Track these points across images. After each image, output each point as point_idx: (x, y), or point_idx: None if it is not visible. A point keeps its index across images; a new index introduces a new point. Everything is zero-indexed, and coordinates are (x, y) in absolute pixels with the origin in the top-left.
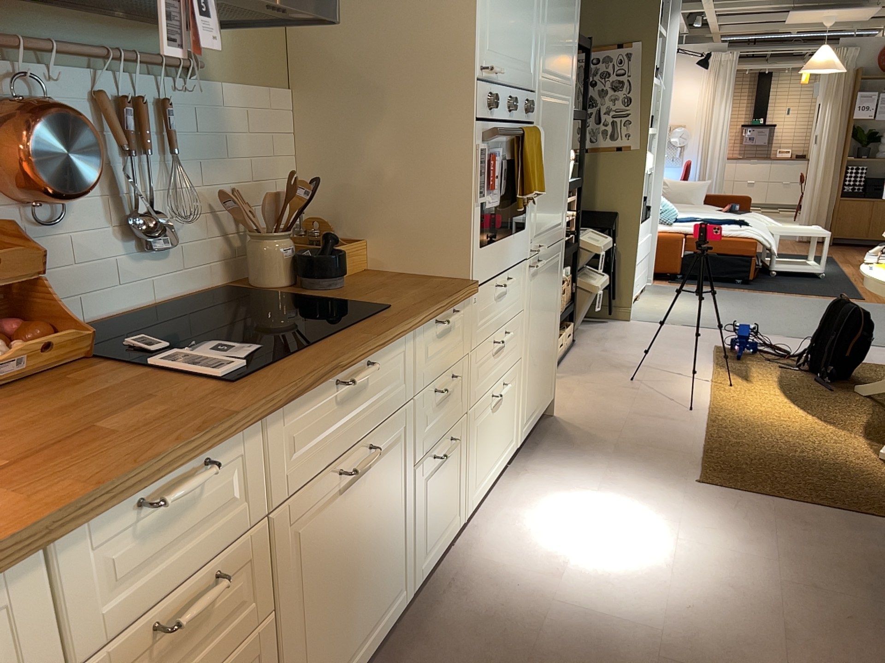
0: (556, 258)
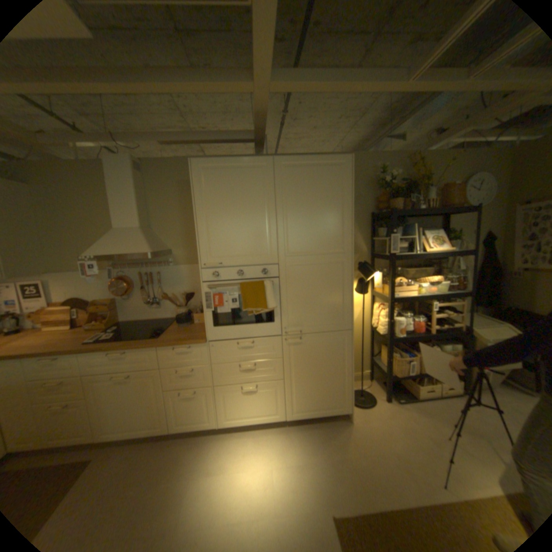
0: (335, 339)
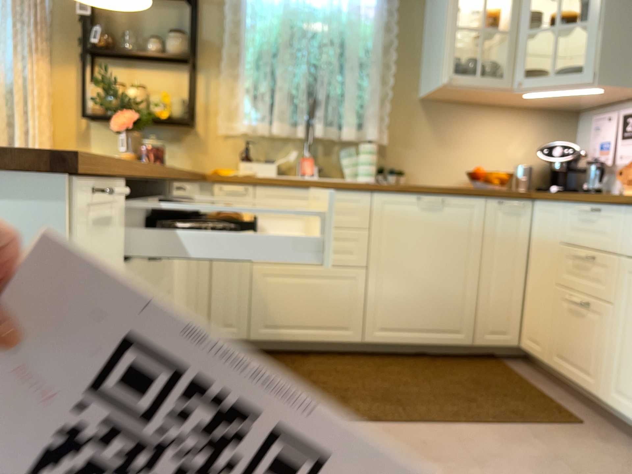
0: None
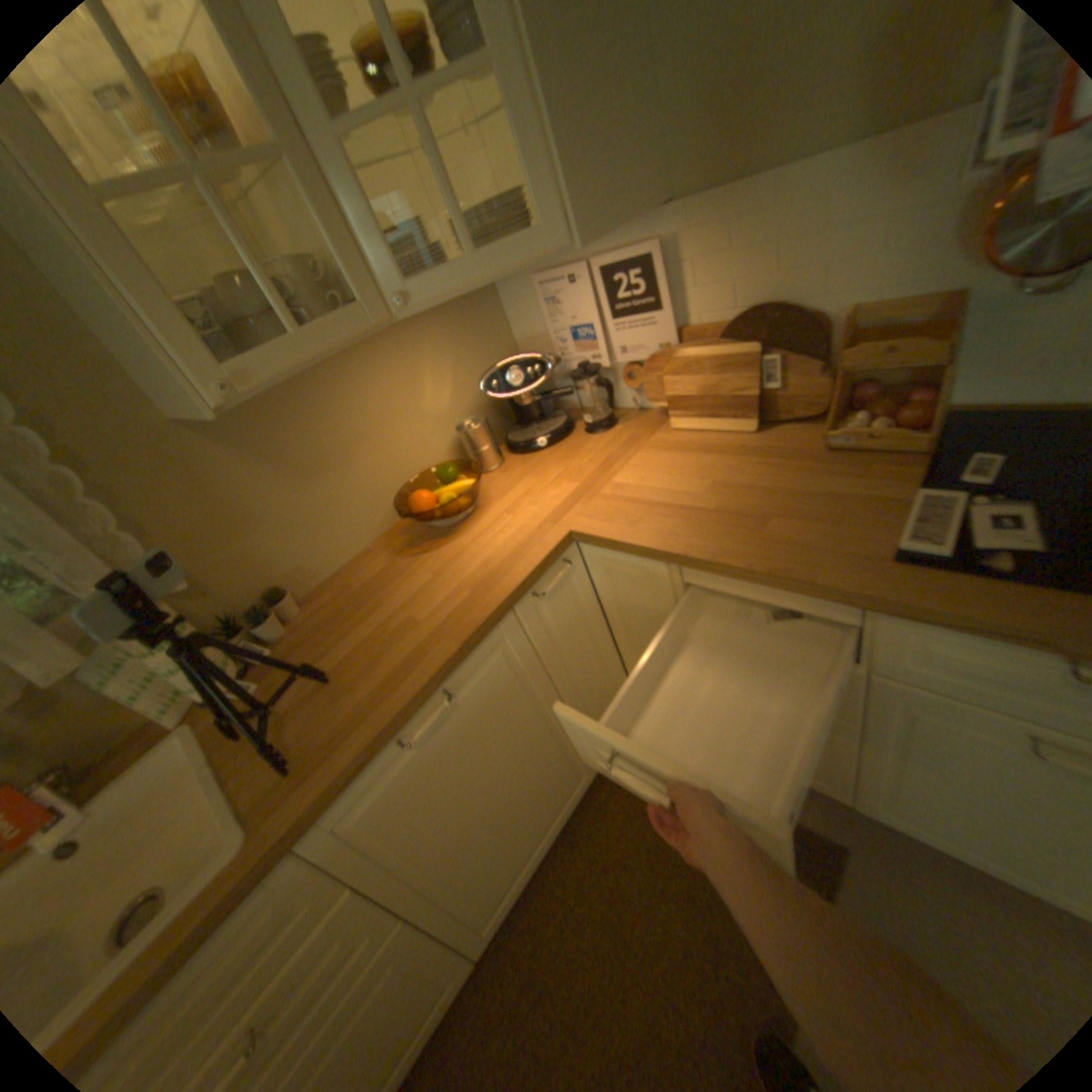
0: None
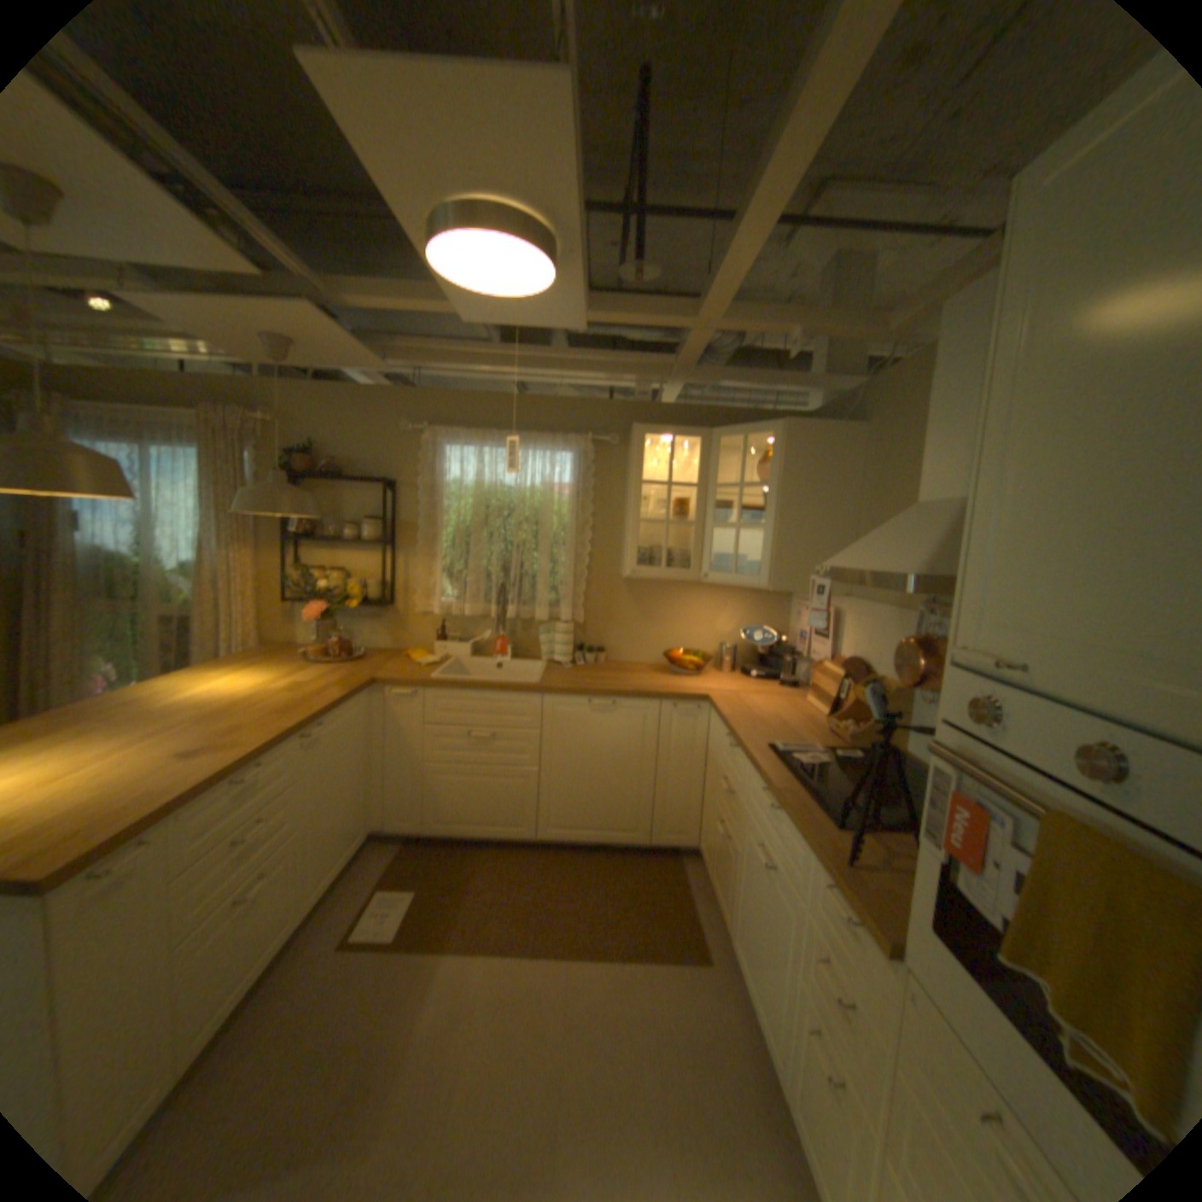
0: None
